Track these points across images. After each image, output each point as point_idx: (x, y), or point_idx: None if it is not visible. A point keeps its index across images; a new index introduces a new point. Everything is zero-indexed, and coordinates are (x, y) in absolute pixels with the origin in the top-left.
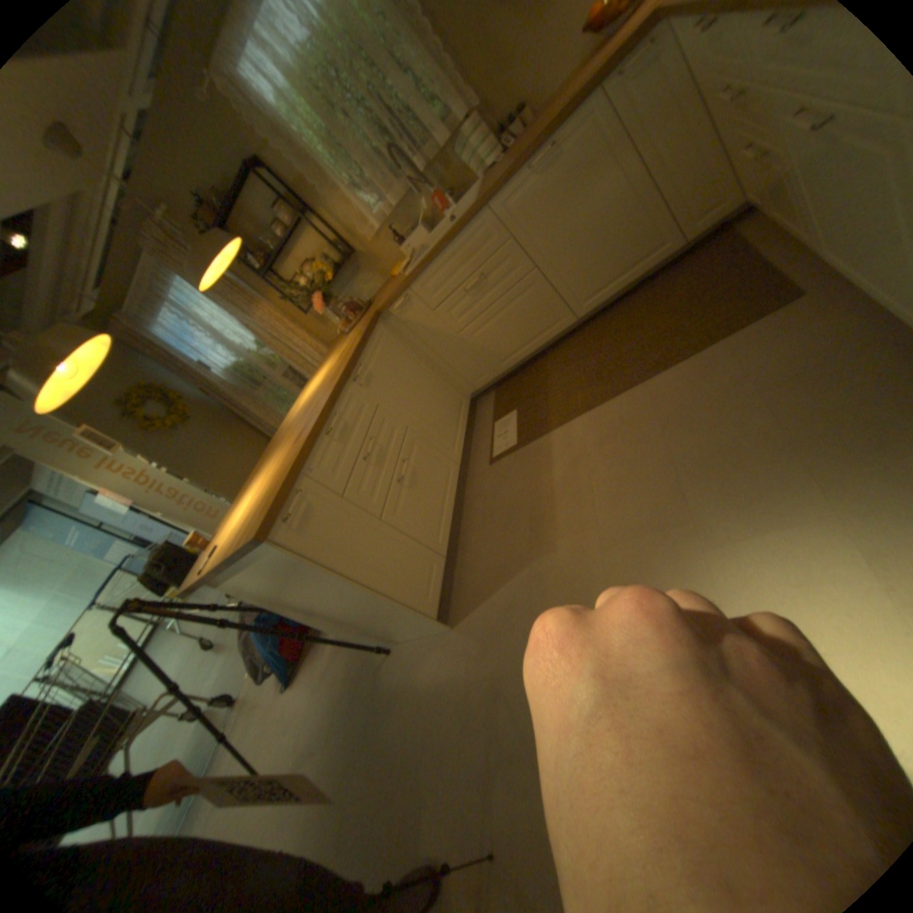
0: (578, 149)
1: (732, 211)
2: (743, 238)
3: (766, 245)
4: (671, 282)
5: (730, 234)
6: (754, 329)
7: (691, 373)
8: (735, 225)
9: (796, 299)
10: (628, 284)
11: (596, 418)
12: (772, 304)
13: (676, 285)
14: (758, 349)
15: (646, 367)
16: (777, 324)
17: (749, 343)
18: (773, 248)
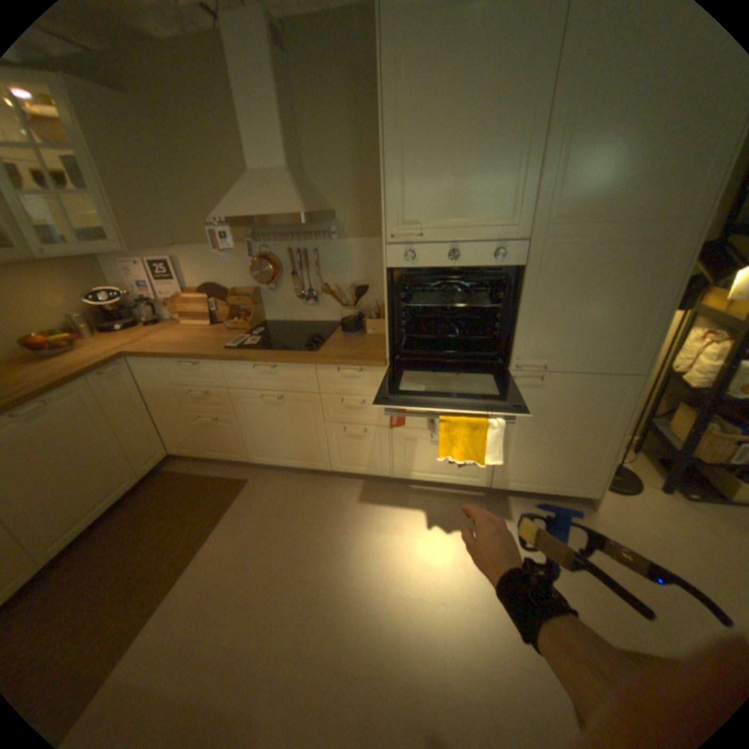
0: (62, 410)
1: (161, 460)
2: (175, 473)
3: (196, 472)
4: (136, 508)
5: (161, 474)
6: (238, 502)
7: (223, 537)
8: (158, 469)
9: (245, 484)
10: (95, 519)
11: (166, 616)
12: (235, 489)
13: (143, 507)
14: (251, 507)
15: (179, 555)
16: (248, 495)
17: (243, 507)
18: (203, 472)
